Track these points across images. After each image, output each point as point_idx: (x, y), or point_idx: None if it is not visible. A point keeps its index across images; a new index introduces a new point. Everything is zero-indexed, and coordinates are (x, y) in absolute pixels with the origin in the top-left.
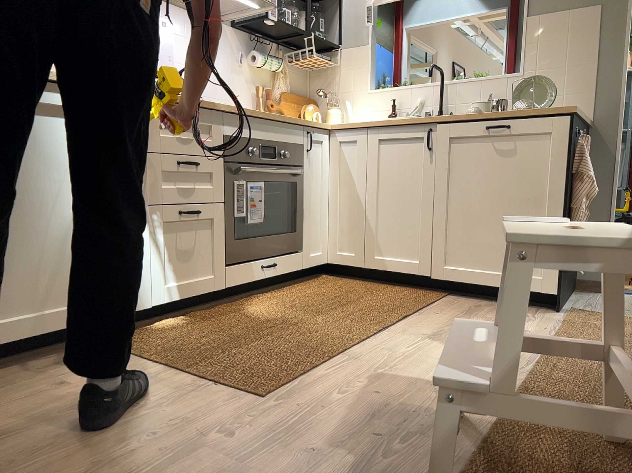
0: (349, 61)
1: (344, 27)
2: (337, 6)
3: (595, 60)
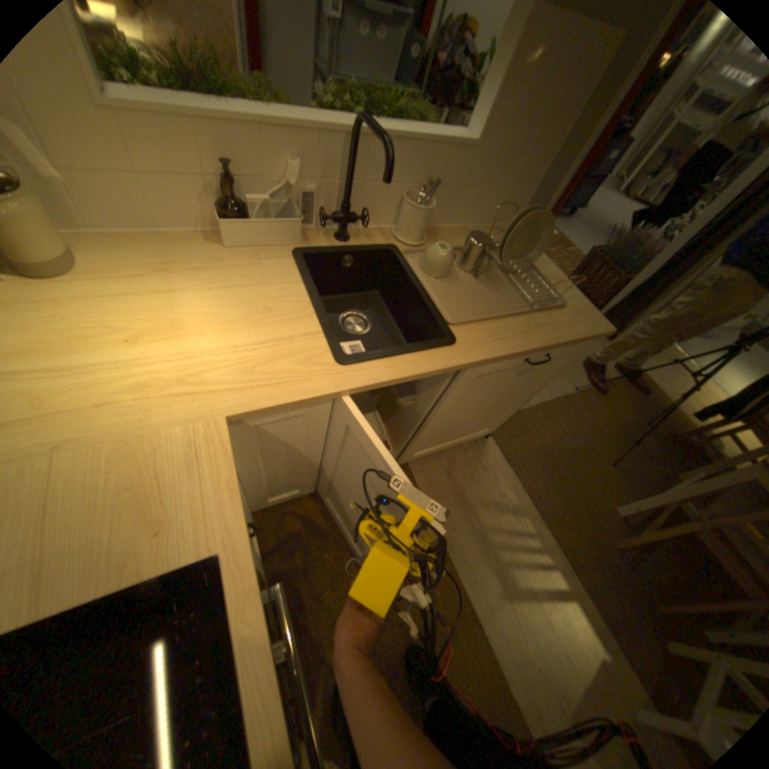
0: None
1: None
2: None
3: (561, 142)
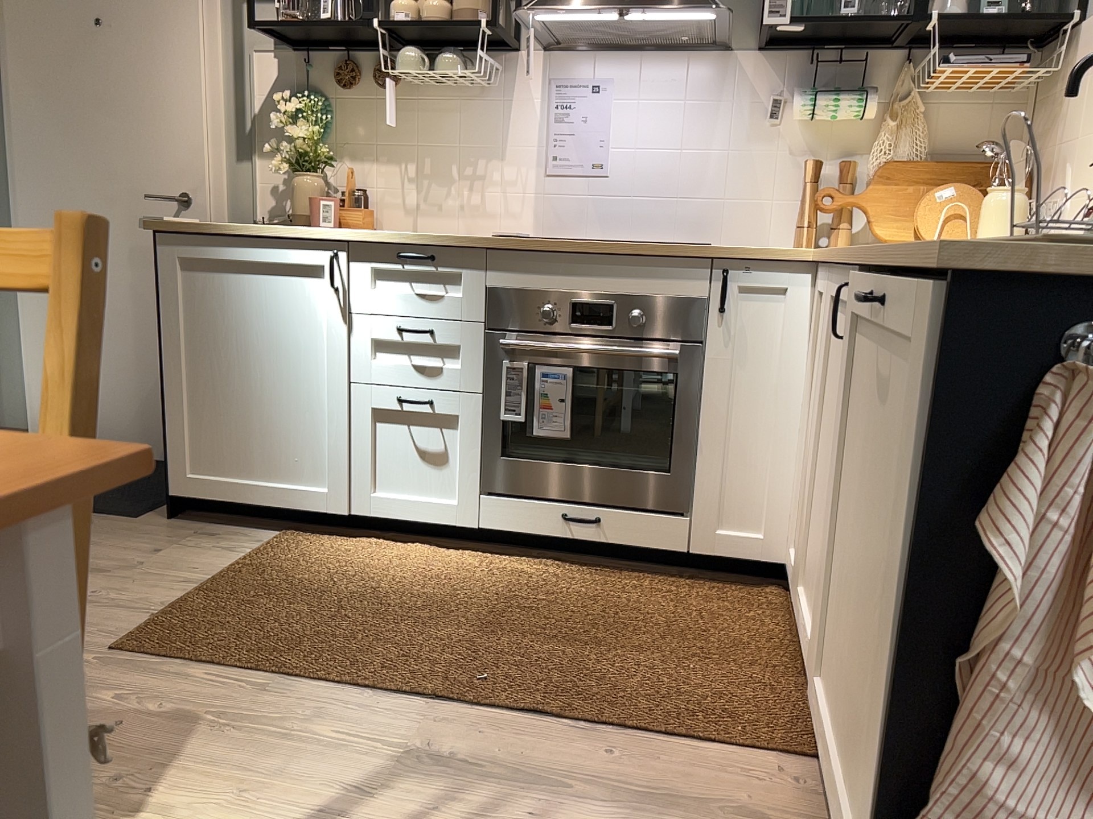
0: (1087, 53)
1: None
2: None
3: None
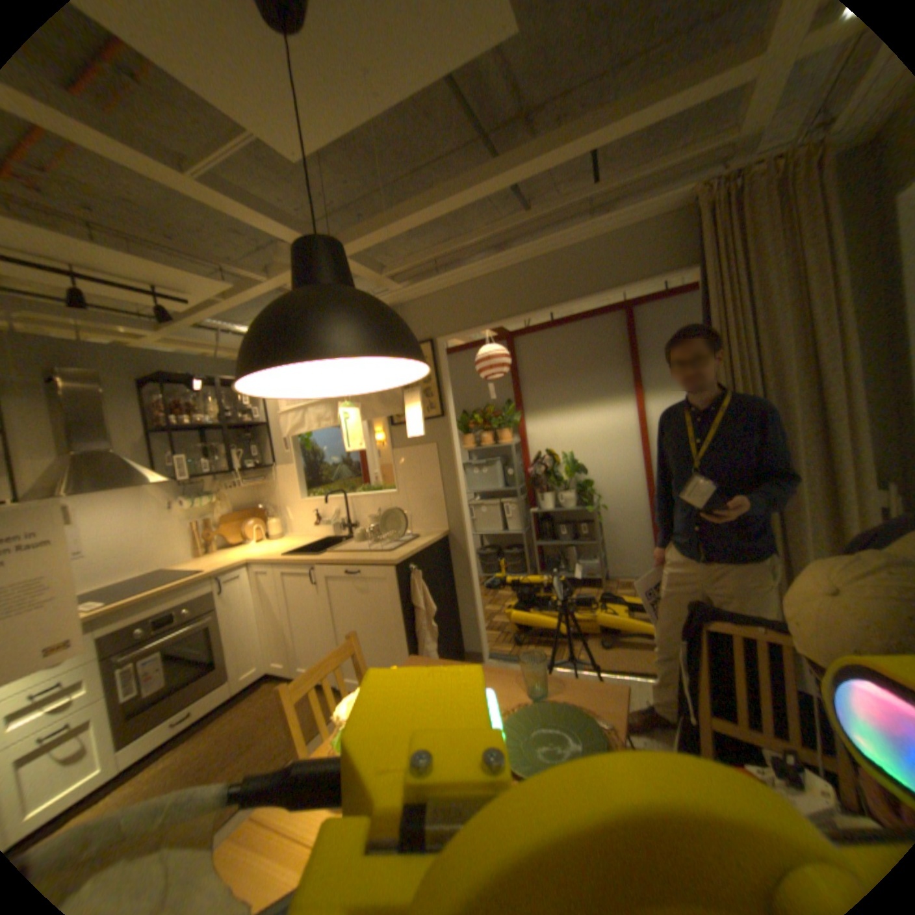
0: (283, 473)
1: (275, 444)
2: (267, 428)
3: (443, 483)
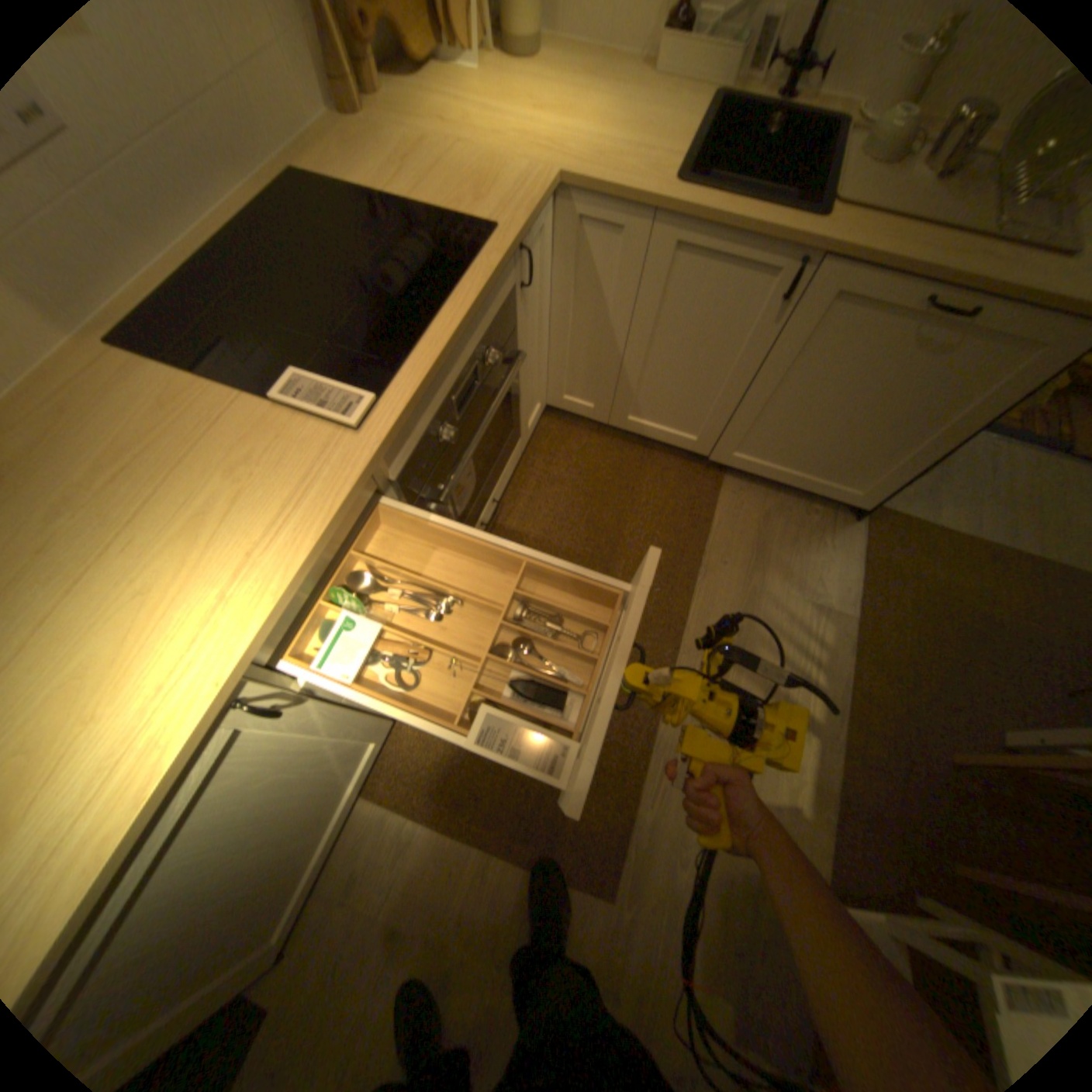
0: None
1: None
2: None
3: None
